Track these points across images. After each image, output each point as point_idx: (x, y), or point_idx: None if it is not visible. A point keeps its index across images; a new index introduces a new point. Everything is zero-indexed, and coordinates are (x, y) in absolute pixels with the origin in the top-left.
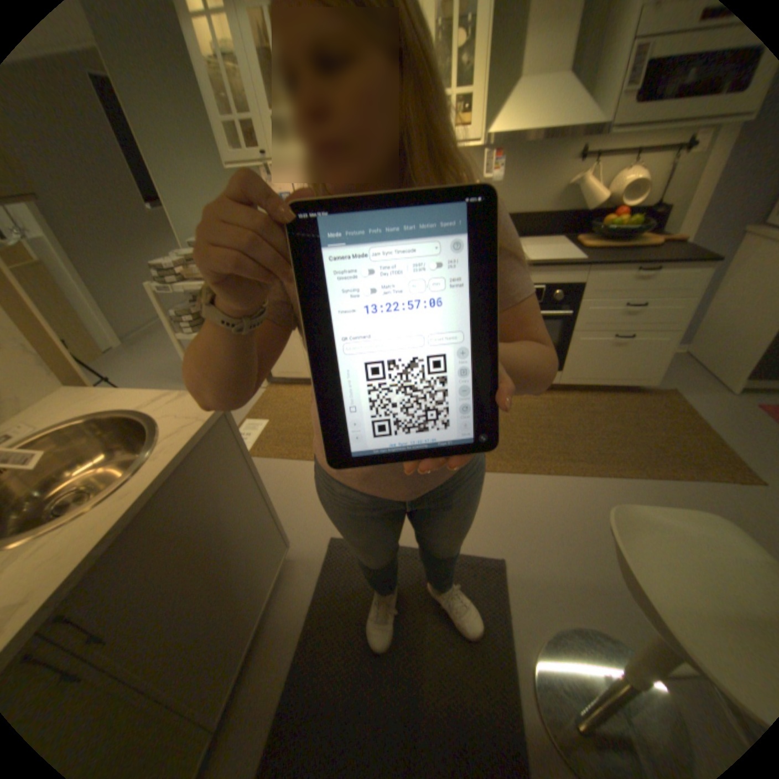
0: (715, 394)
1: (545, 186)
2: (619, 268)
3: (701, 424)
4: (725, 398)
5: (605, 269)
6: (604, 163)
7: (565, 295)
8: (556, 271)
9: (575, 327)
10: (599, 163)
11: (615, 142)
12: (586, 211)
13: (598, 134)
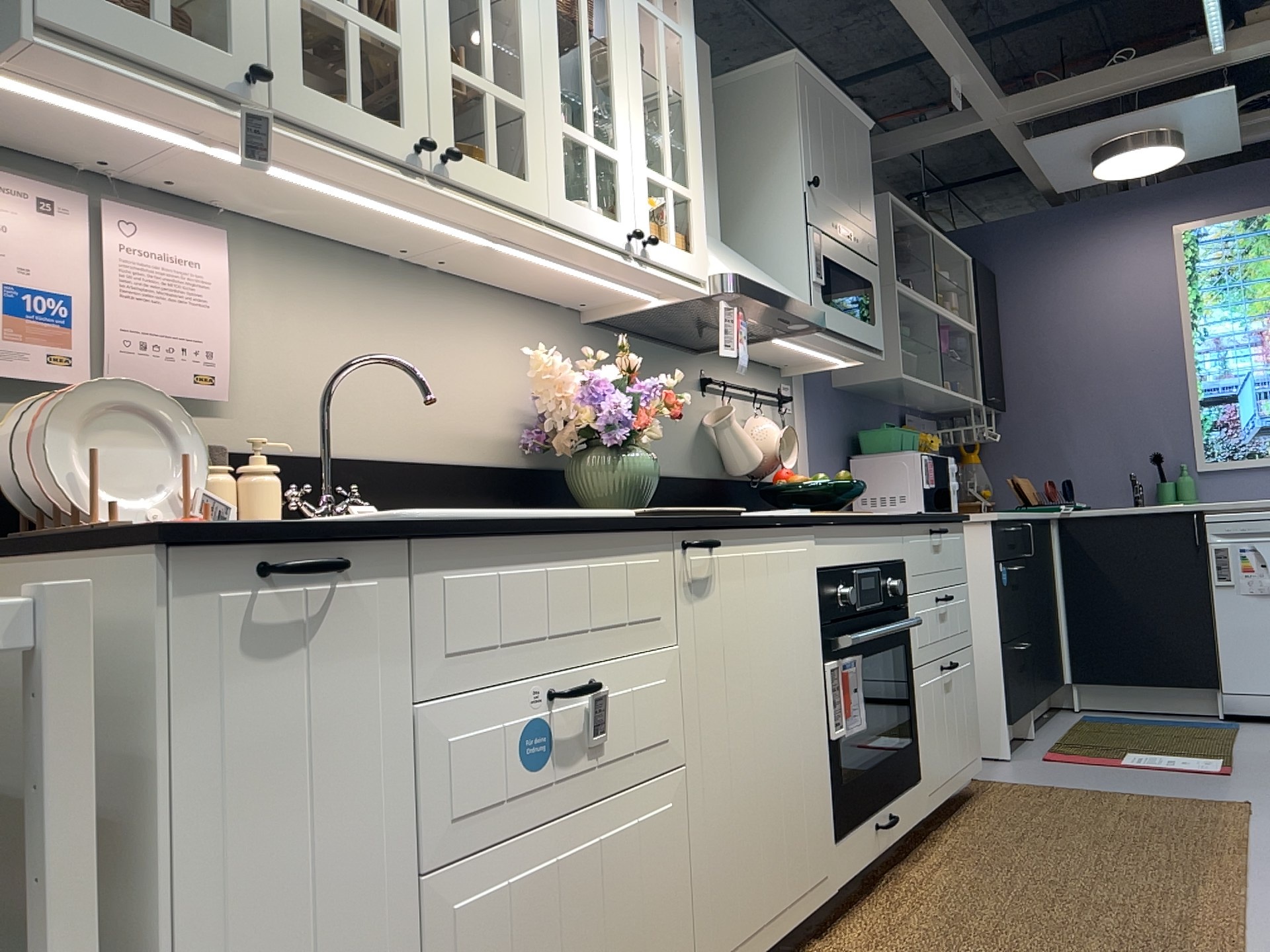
0: (999, 767)
1: (675, 426)
2: (921, 530)
3: (1082, 790)
4: (1012, 765)
5: (913, 530)
6: (725, 403)
7: (896, 585)
8: (882, 532)
9: (913, 657)
10: (726, 400)
11: (728, 375)
12: (726, 480)
13: (712, 357)
